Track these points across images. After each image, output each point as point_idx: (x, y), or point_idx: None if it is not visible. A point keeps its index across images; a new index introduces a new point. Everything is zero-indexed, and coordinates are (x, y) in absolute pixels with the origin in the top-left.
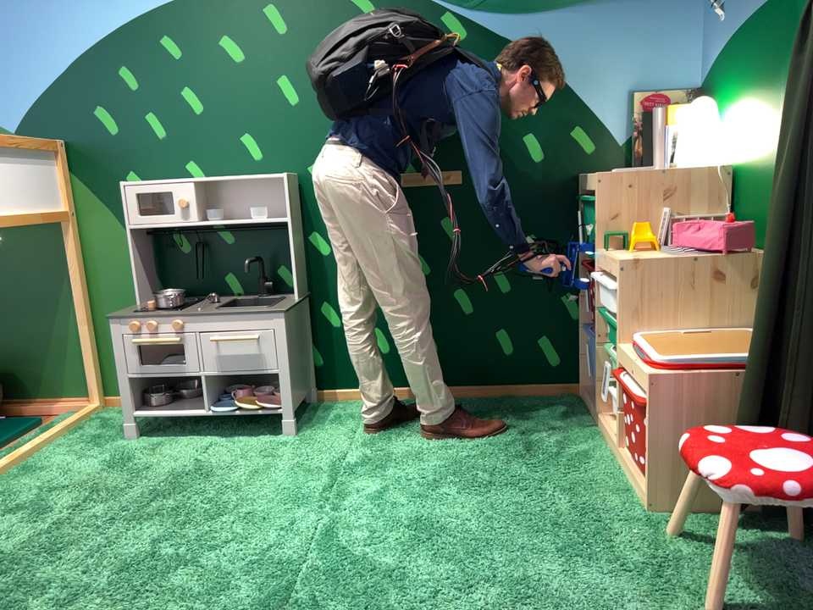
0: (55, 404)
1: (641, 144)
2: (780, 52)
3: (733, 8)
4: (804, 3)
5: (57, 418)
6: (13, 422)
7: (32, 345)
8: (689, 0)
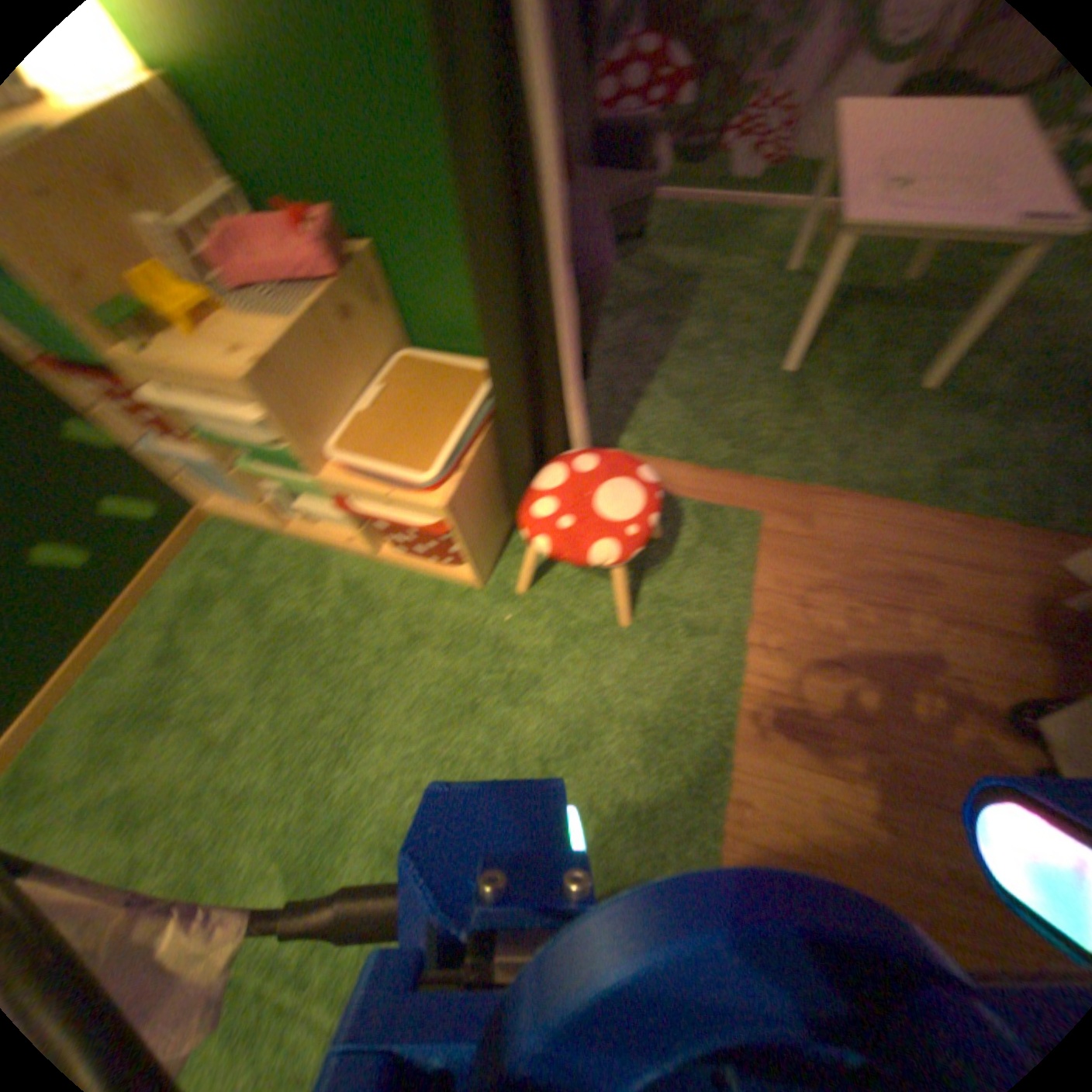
0: None
1: None
2: None
3: None
4: None
5: None
6: None
7: None
8: None
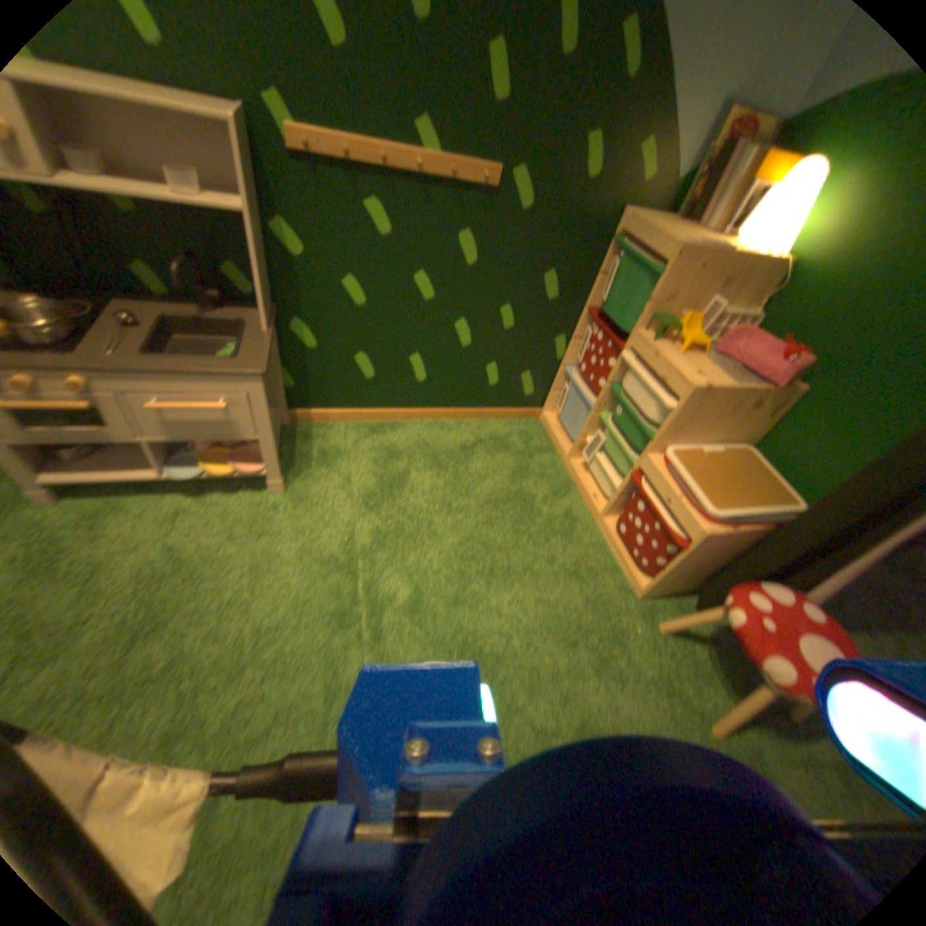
0: None
1: (703, 184)
2: None
3: None
4: None
5: None
6: None
7: None
8: None
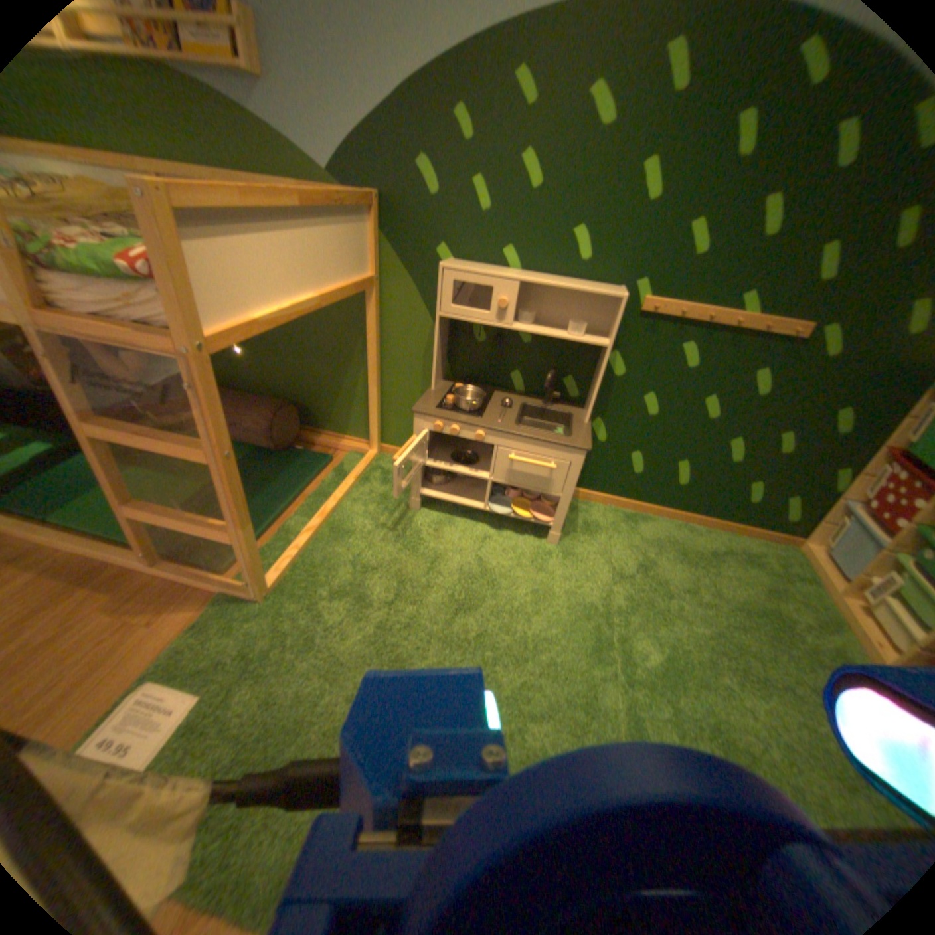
0: (339, 440)
1: None
2: None
3: None
4: None
5: (341, 453)
6: (307, 449)
7: (323, 387)
8: None
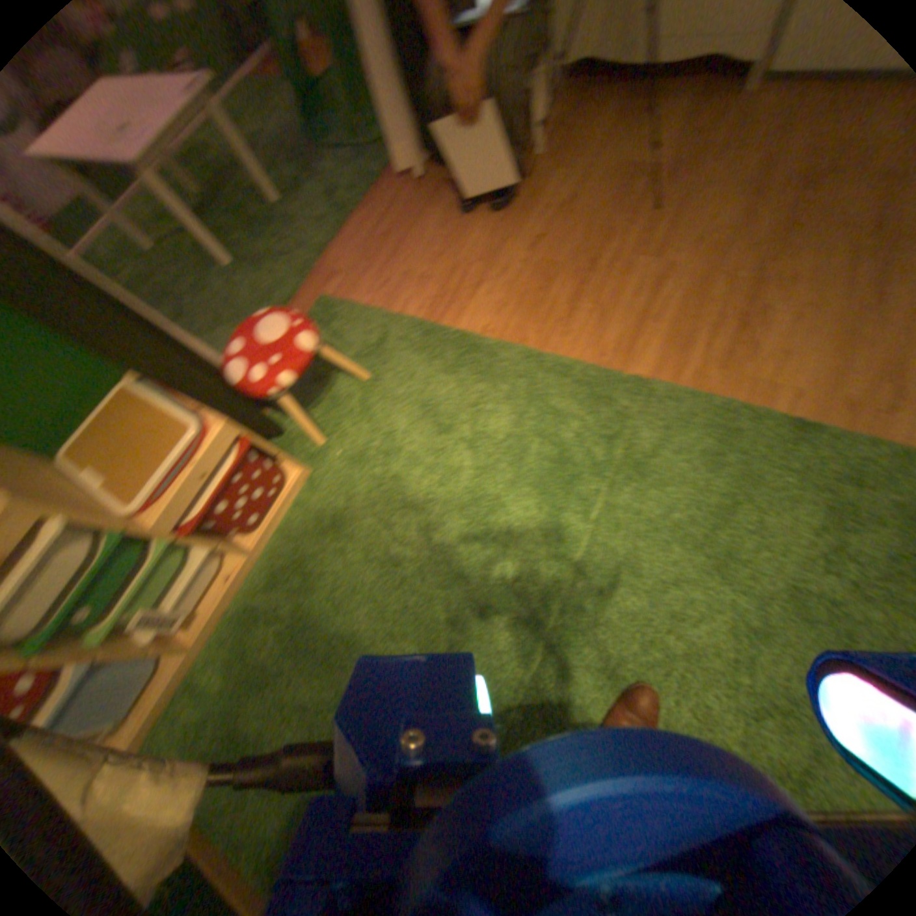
0: None
1: None
2: None
3: None
4: None
5: None
6: None
7: None
8: None
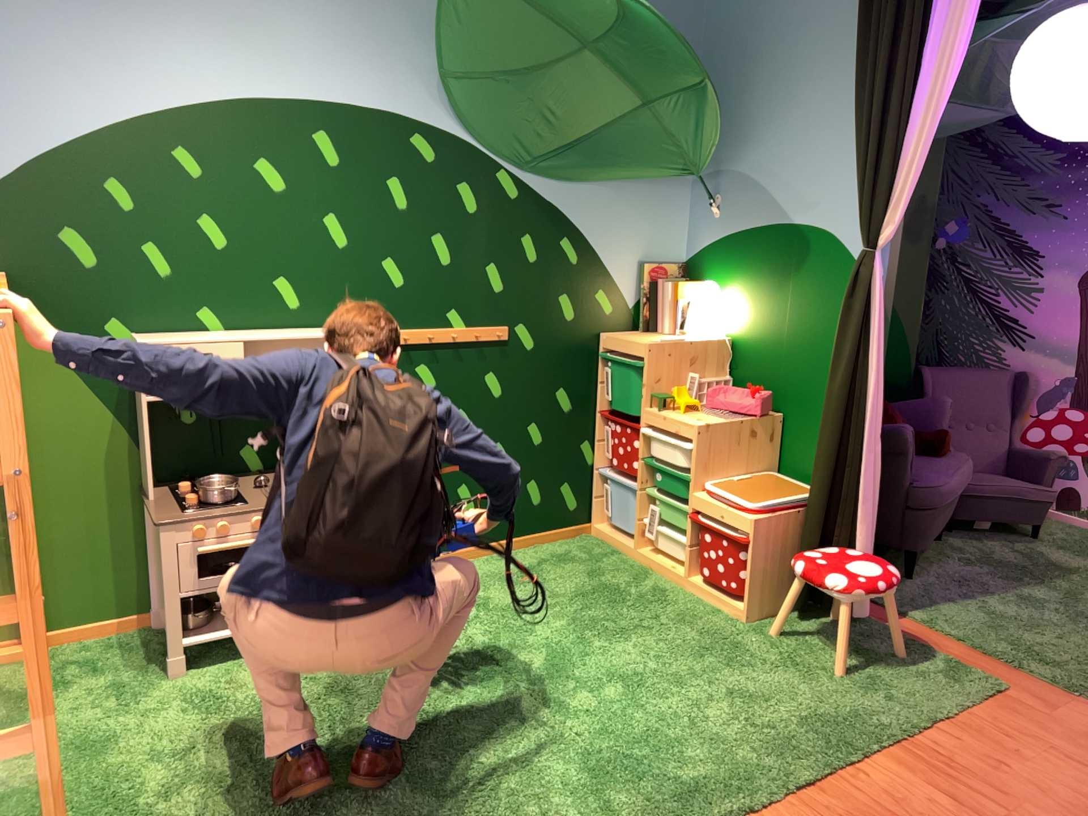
0: None
1: (647, 310)
2: (781, 271)
3: (727, 217)
4: (806, 246)
5: None
6: None
7: None
8: (679, 192)
